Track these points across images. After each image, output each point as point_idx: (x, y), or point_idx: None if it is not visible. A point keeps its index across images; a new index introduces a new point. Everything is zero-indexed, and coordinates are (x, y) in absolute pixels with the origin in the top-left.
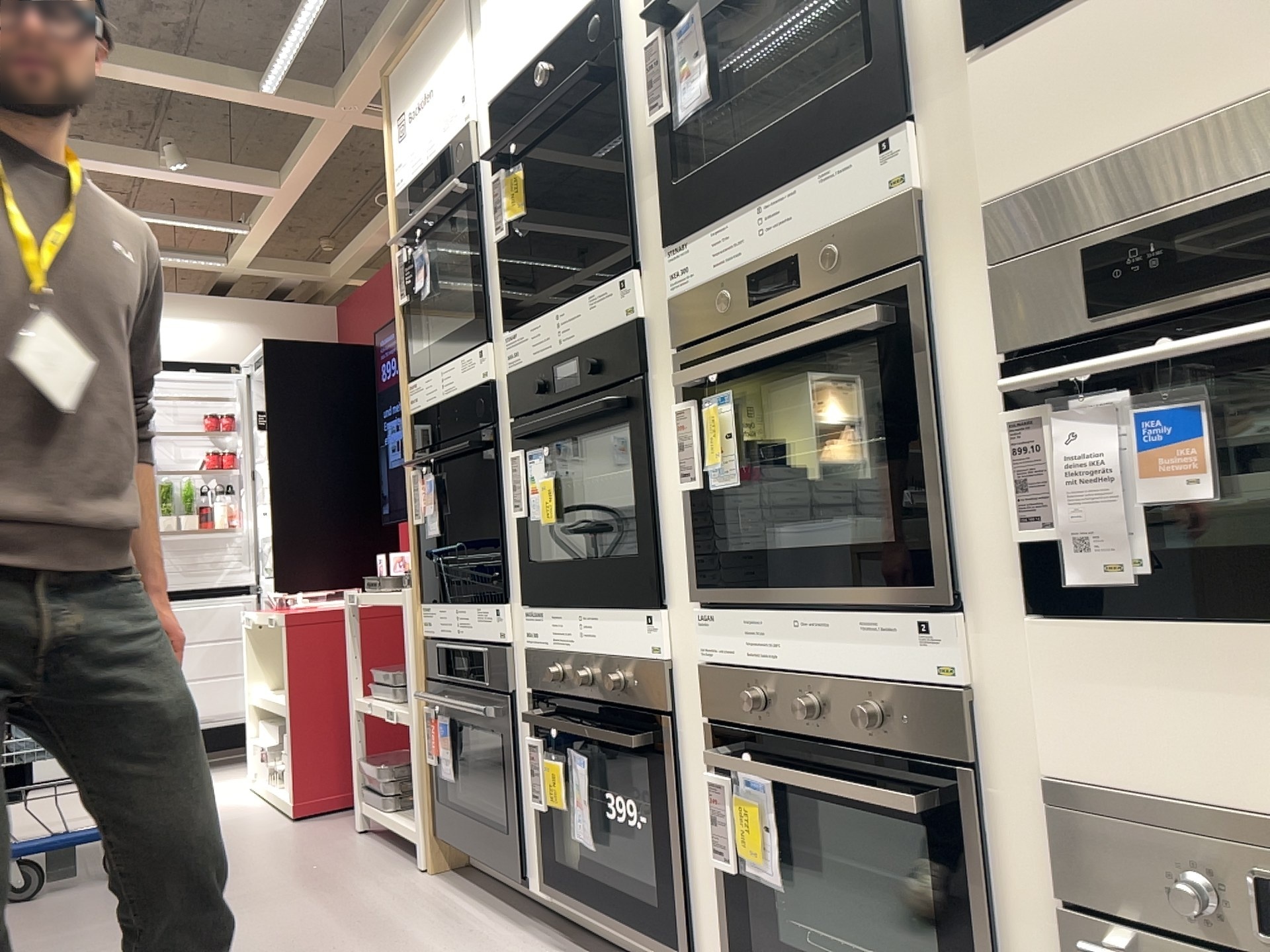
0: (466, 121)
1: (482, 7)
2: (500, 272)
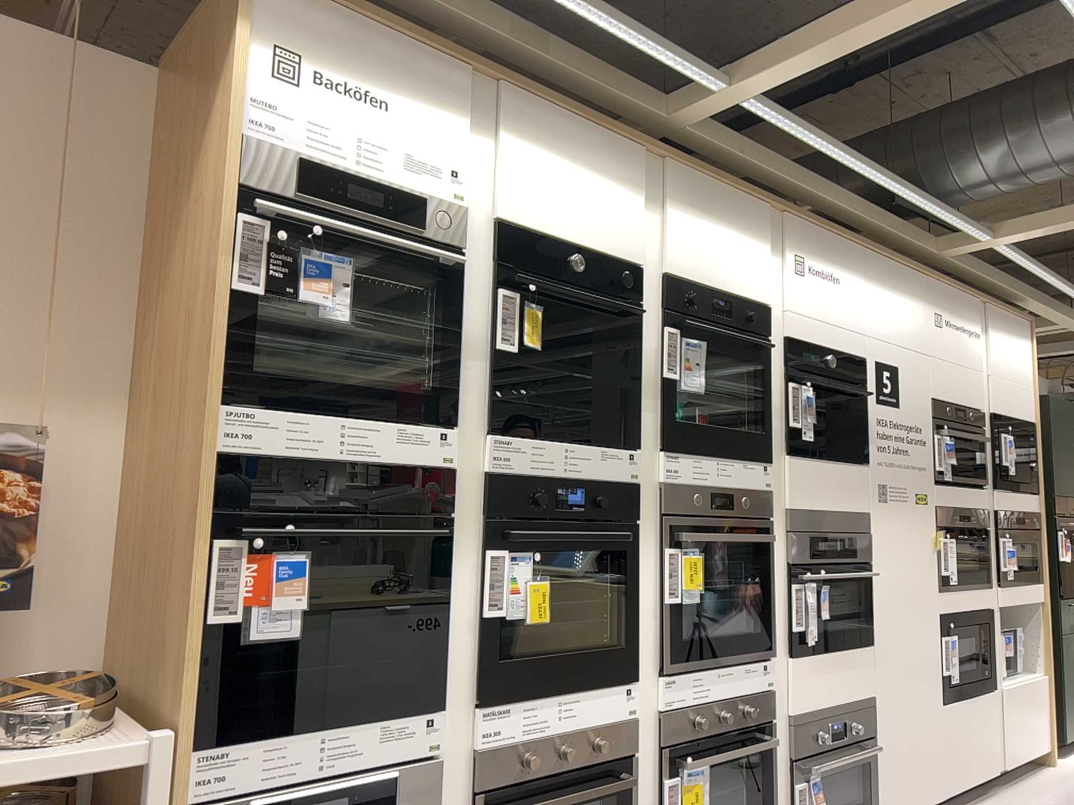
0: (462, 206)
1: (507, 138)
2: (495, 377)
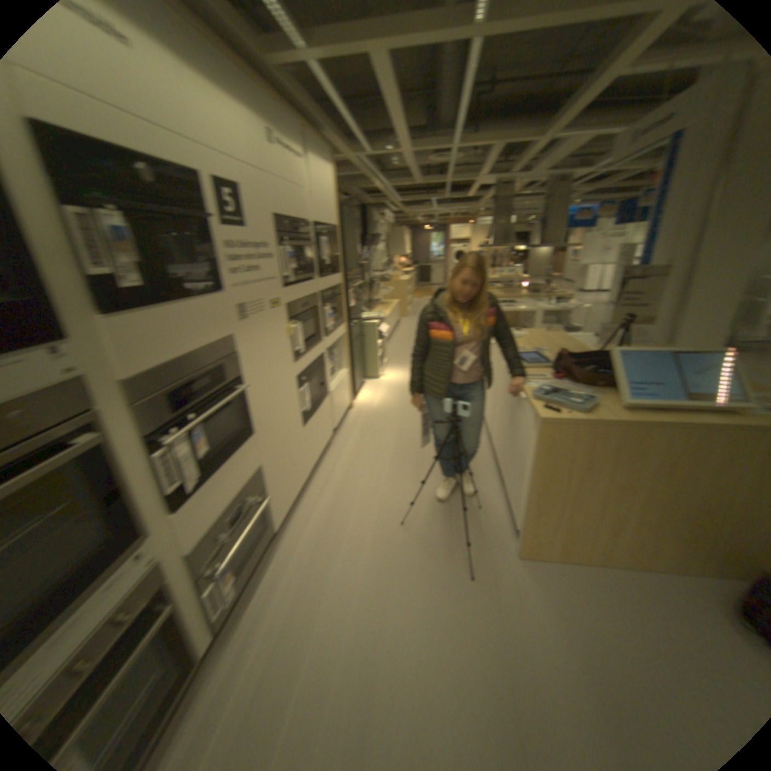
0: None
1: None
2: None
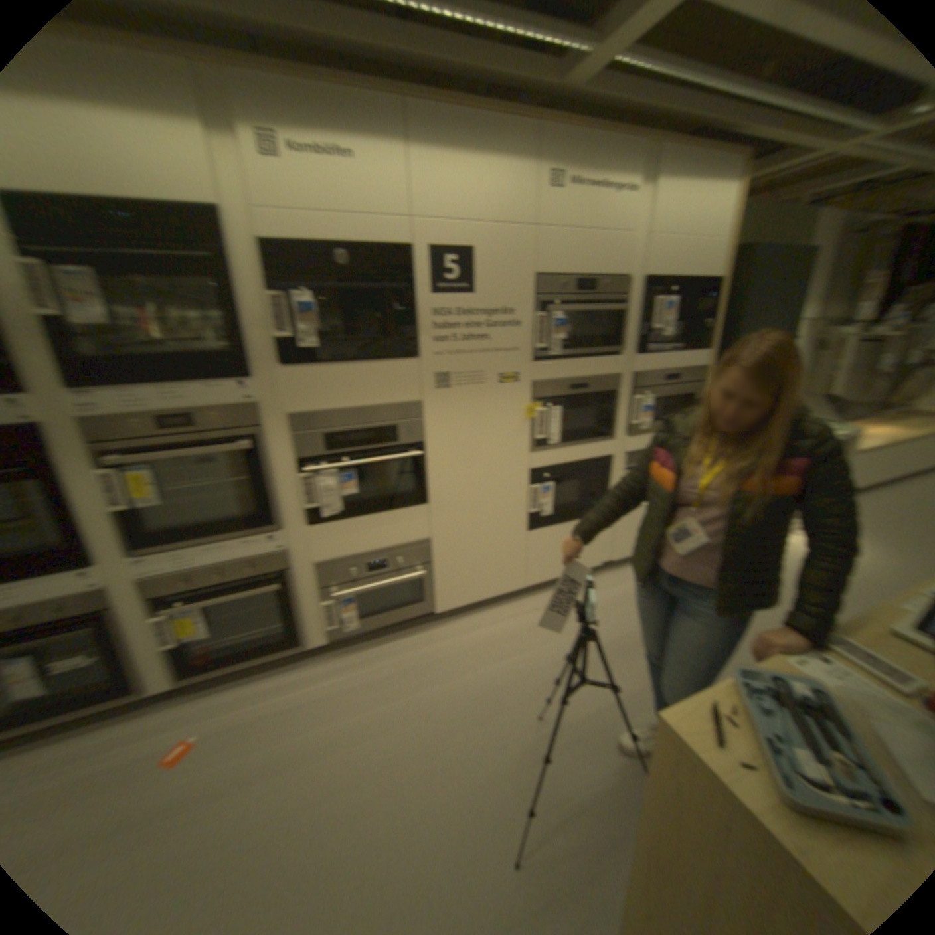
0: None
1: None
2: None
